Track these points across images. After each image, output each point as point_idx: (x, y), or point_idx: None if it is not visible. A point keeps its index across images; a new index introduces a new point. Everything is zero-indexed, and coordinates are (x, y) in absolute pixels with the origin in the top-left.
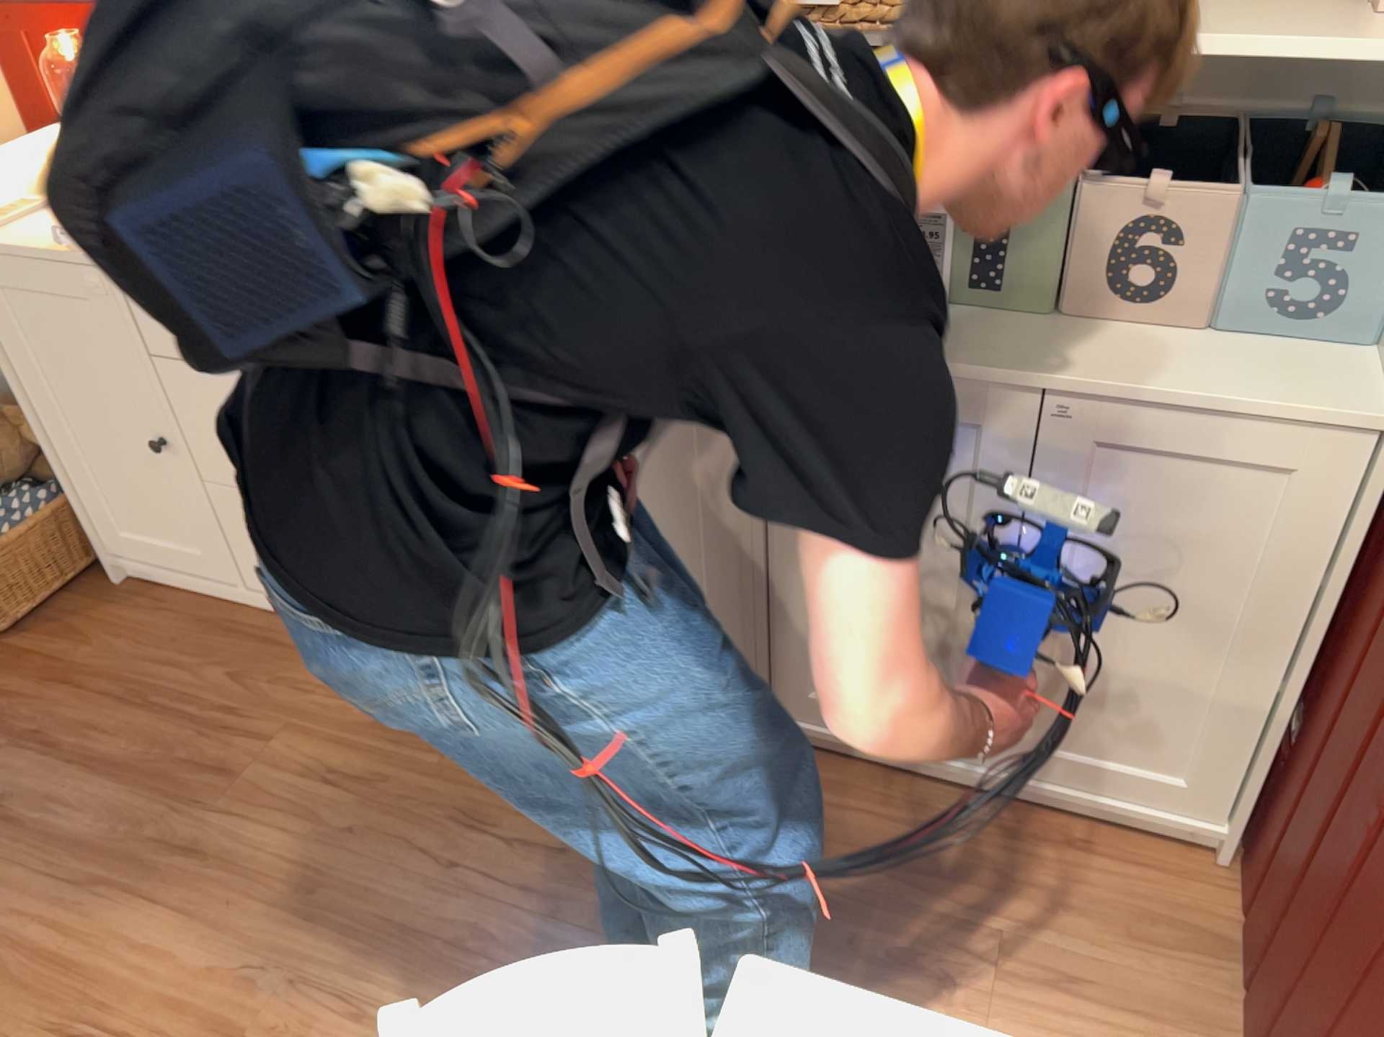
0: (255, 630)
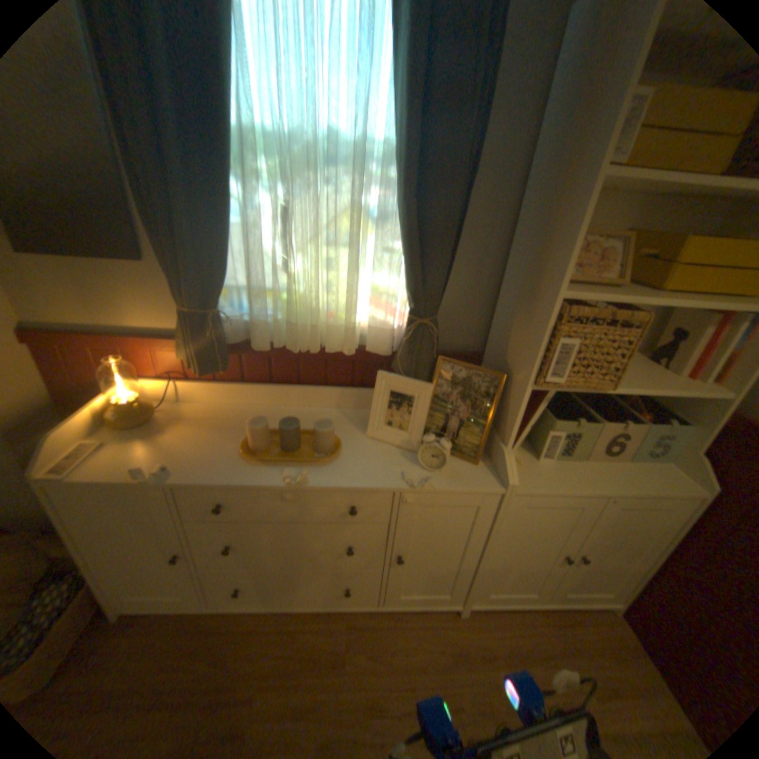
0: (205, 632)
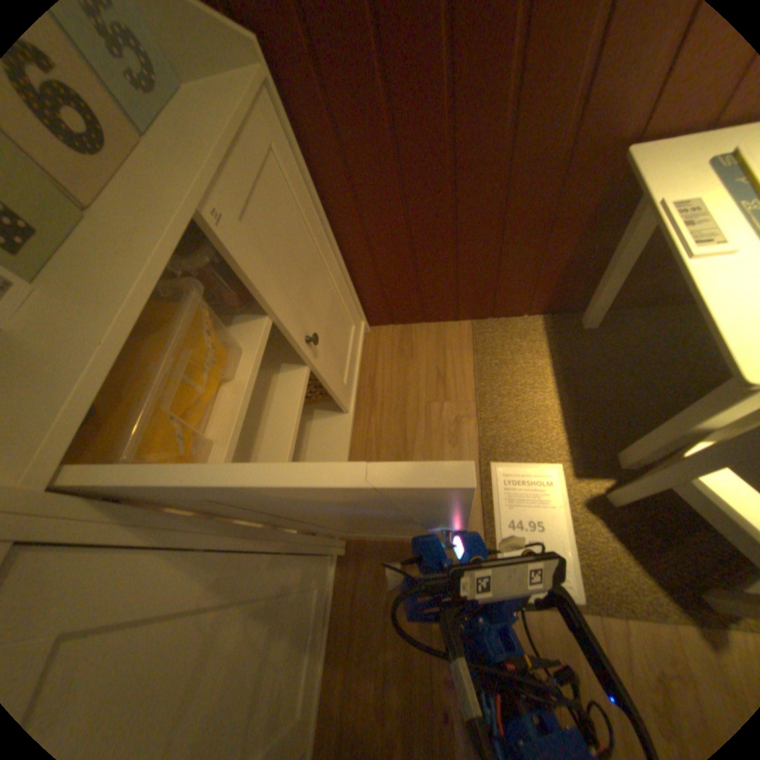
0: None
